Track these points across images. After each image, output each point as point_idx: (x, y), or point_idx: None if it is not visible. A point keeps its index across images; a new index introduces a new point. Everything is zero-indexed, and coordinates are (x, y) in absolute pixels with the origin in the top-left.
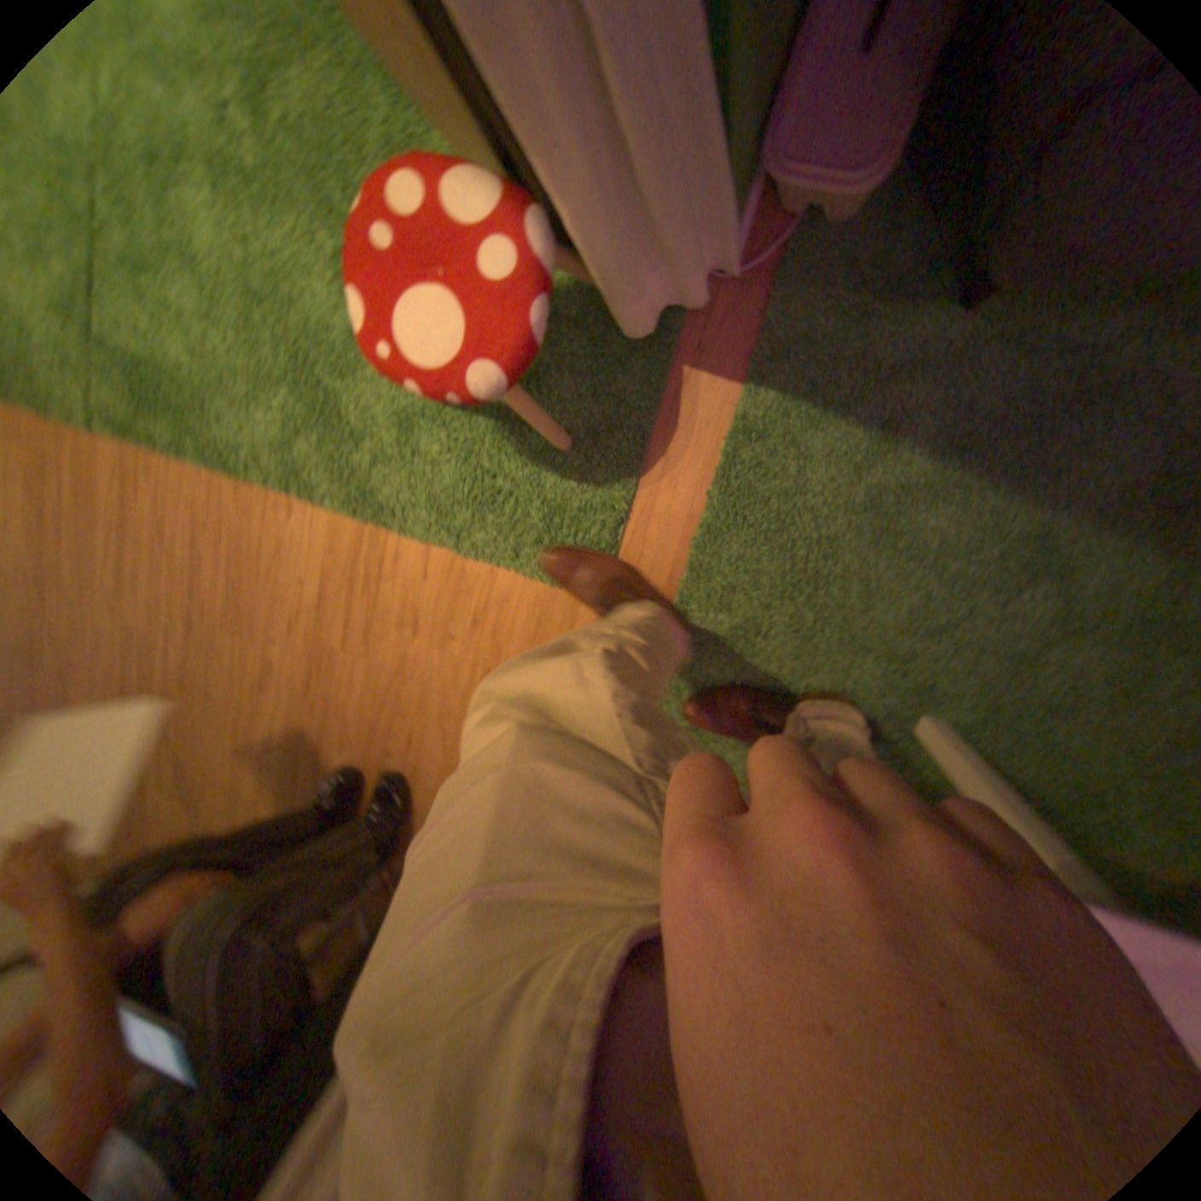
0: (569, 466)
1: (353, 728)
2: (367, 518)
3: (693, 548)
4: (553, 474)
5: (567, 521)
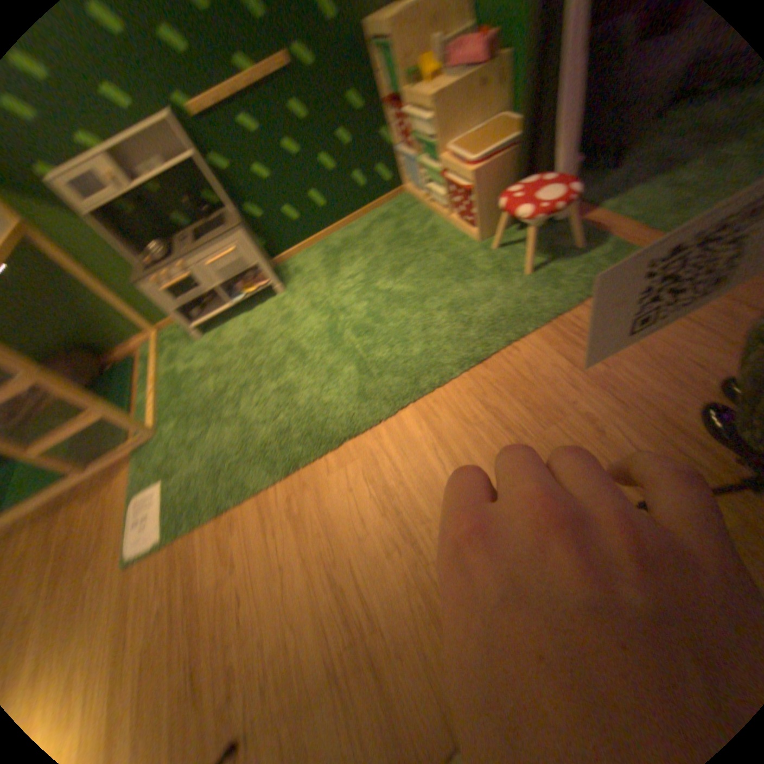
0: (587, 246)
1: (667, 389)
2: (549, 315)
3: (649, 224)
4: (587, 249)
5: (609, 253)
